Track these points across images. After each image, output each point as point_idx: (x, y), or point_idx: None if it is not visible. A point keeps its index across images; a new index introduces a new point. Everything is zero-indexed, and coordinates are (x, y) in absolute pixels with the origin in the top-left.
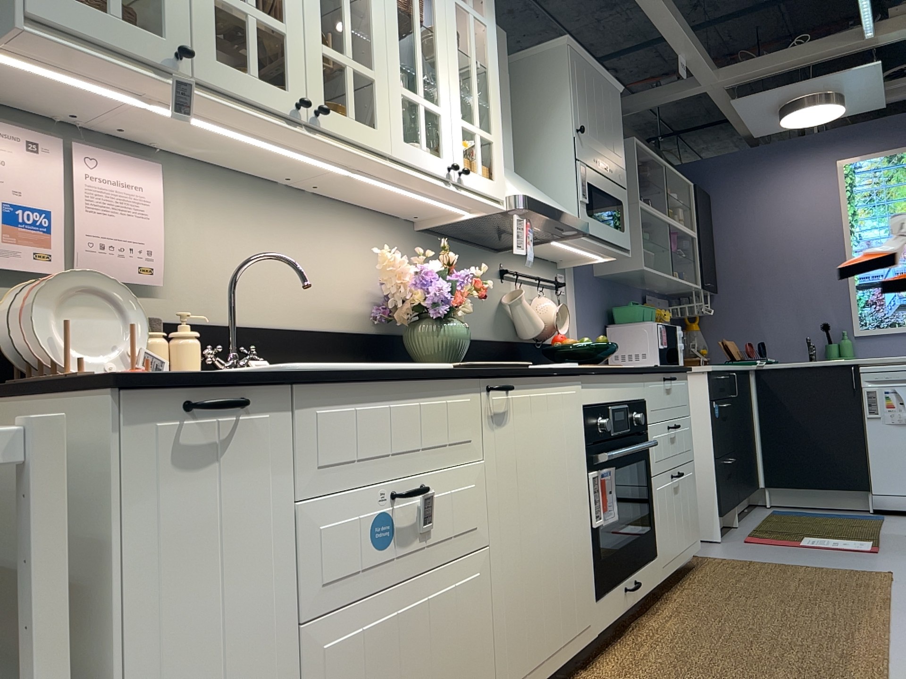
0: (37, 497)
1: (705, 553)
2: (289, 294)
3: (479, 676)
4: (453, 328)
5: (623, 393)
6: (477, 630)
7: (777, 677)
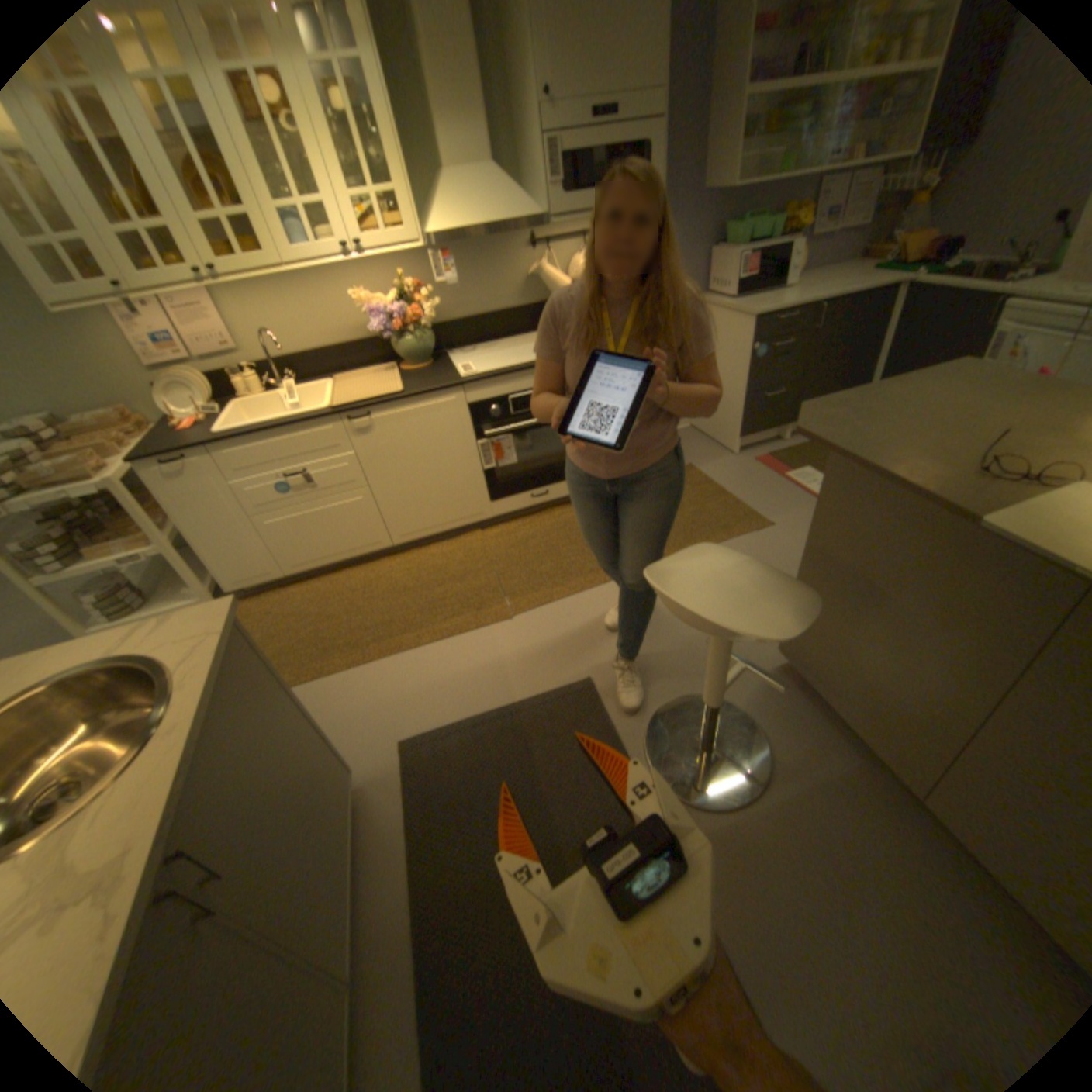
0: (119, 497)
1: (702, 464)
2: (316, 328)
3: (373, 532)
4: (410, 341)
5: (532, 383)
6: (367, 518)
7: (541, 568)
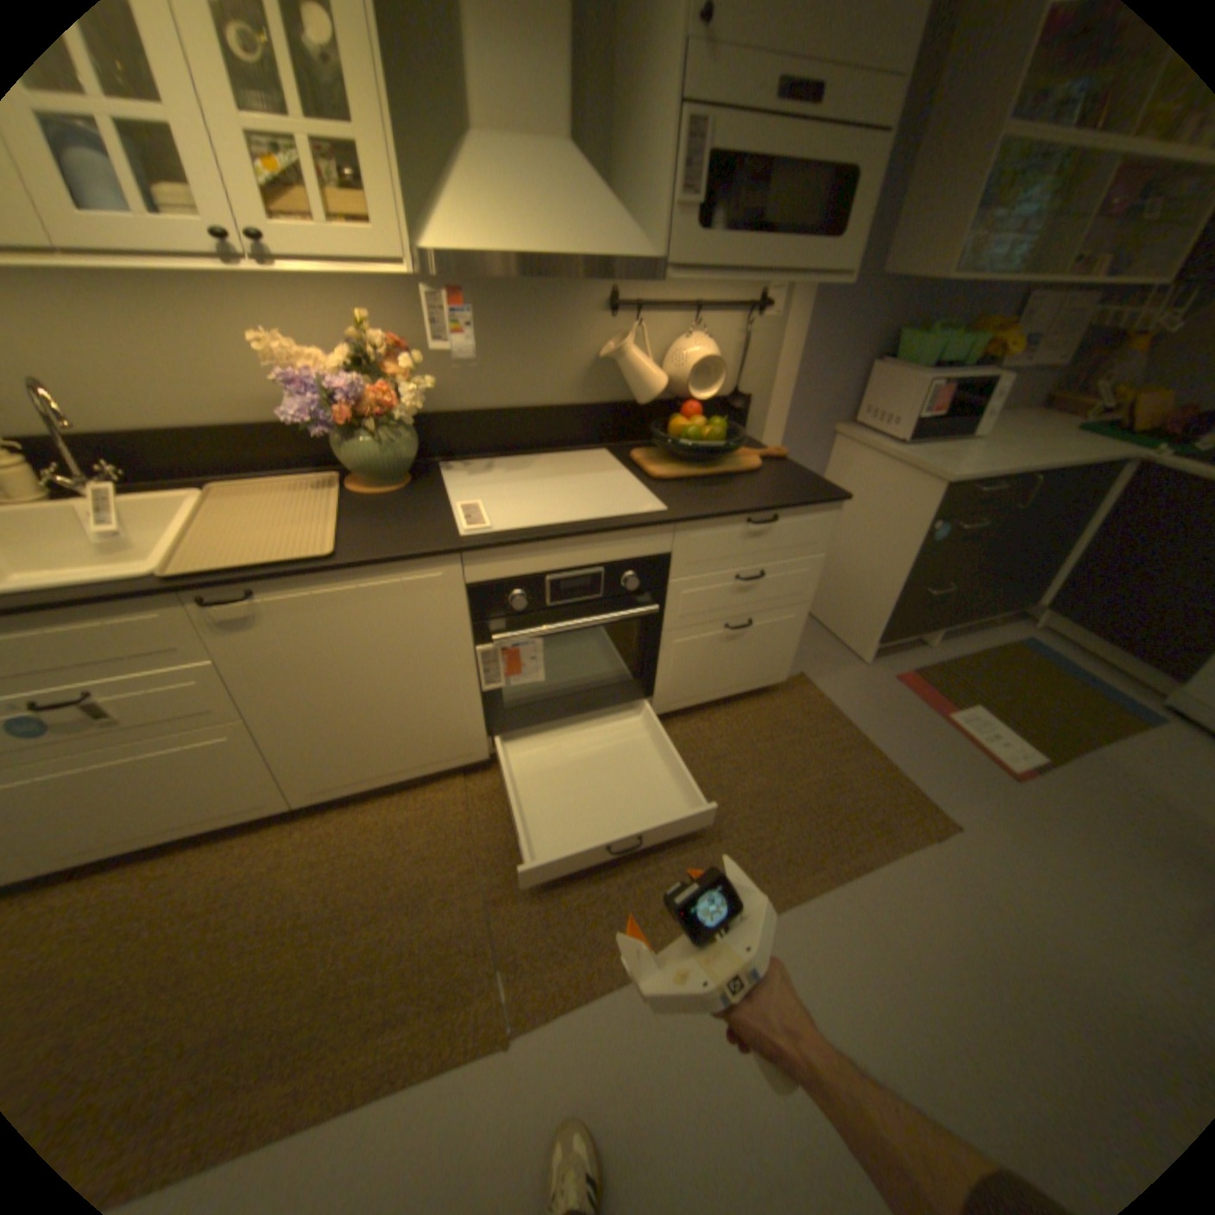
0: None
1: (820, 676)
2: (178, 388)
3: (248, 792)
4: (368, 443)
5: (594, 557)
6: (235, 770)
7: (571, 892)
